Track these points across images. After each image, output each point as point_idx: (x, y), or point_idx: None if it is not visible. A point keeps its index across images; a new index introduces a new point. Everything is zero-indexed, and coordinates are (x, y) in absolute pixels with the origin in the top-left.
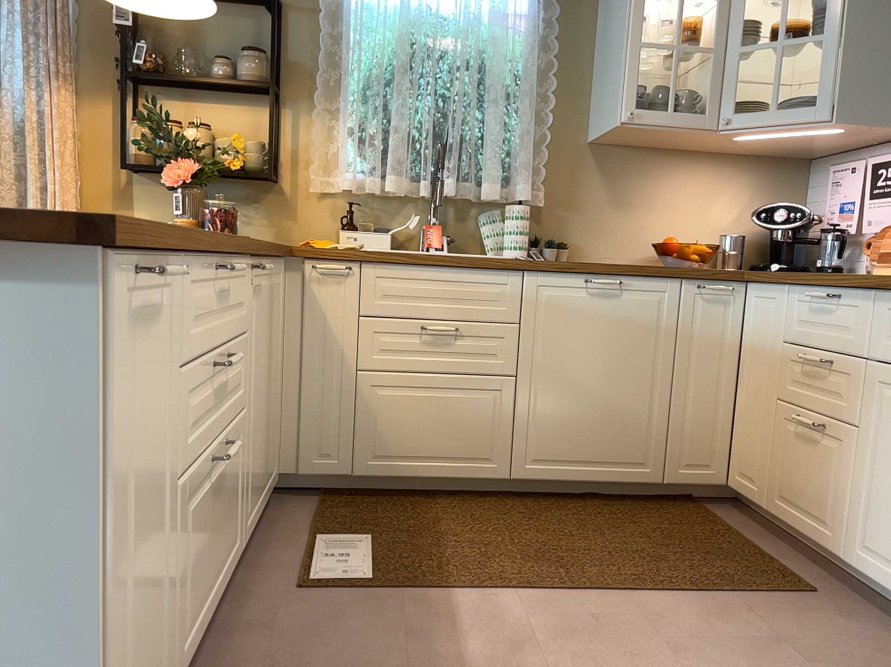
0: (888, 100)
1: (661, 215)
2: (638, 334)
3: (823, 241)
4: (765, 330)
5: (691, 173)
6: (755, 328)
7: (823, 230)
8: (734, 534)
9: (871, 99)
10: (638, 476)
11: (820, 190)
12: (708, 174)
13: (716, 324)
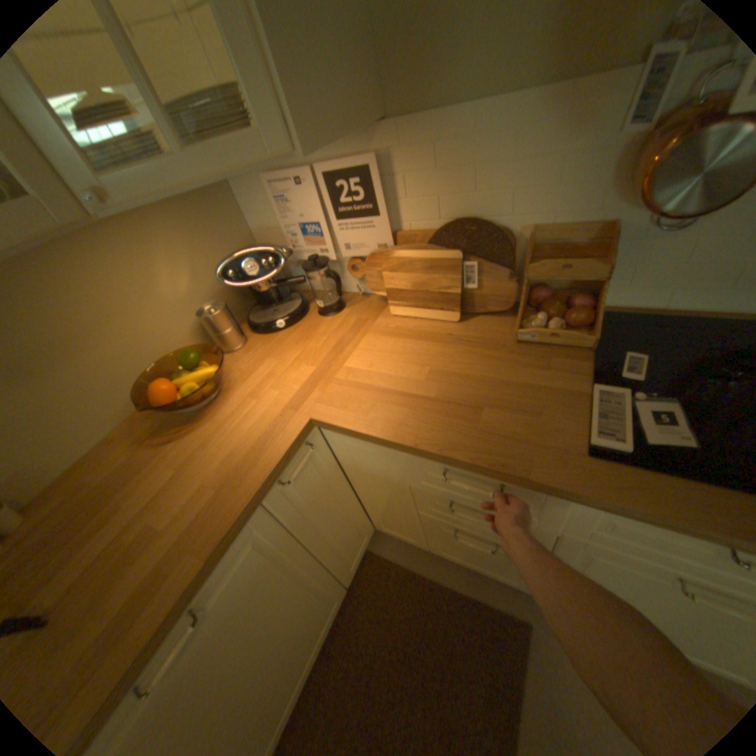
0: (338, 77)
1: (98, 340)
2: (258, 594)
3: (306, 274)
4: (372, 464)
5: (82, 256)
6: (353, 458)
7: (302, 266)
8: (423, 583)
9: (321, 82)
10: (332, 618)
11: (251, 197)
12: (109, 243)
13: (314, 481)
